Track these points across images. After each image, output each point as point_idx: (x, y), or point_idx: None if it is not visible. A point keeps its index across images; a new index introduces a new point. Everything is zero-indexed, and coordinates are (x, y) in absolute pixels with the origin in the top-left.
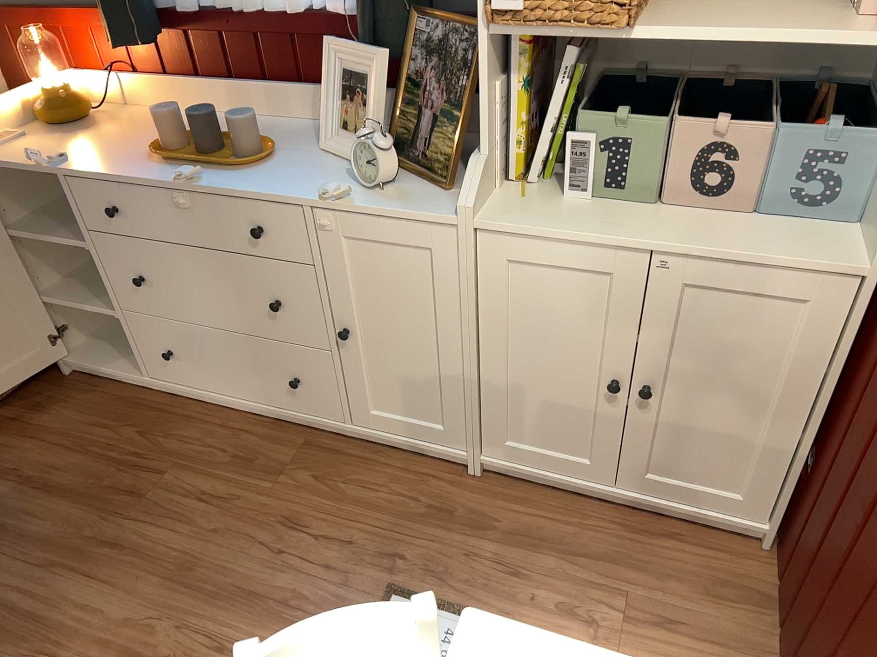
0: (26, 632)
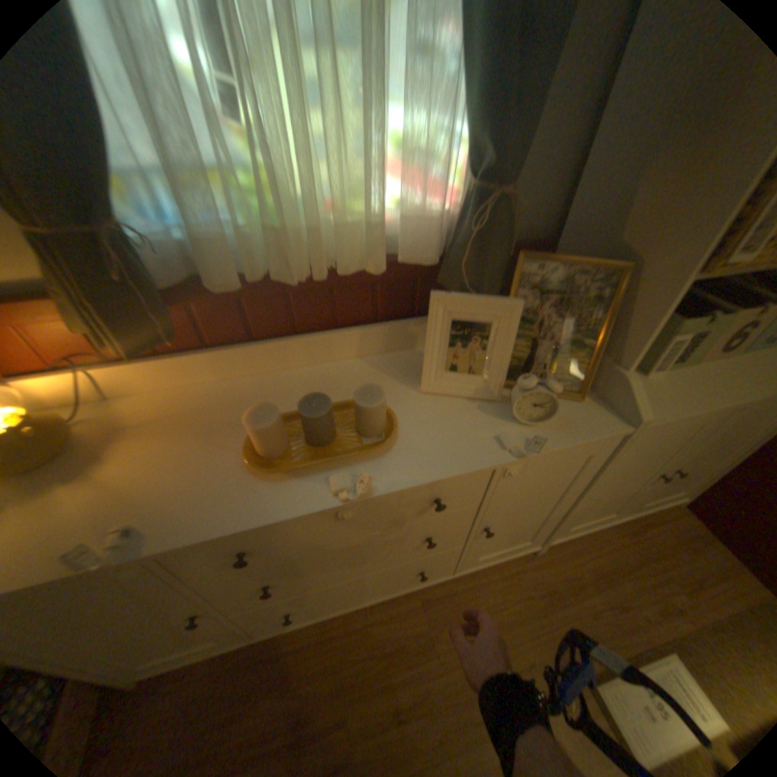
0: None
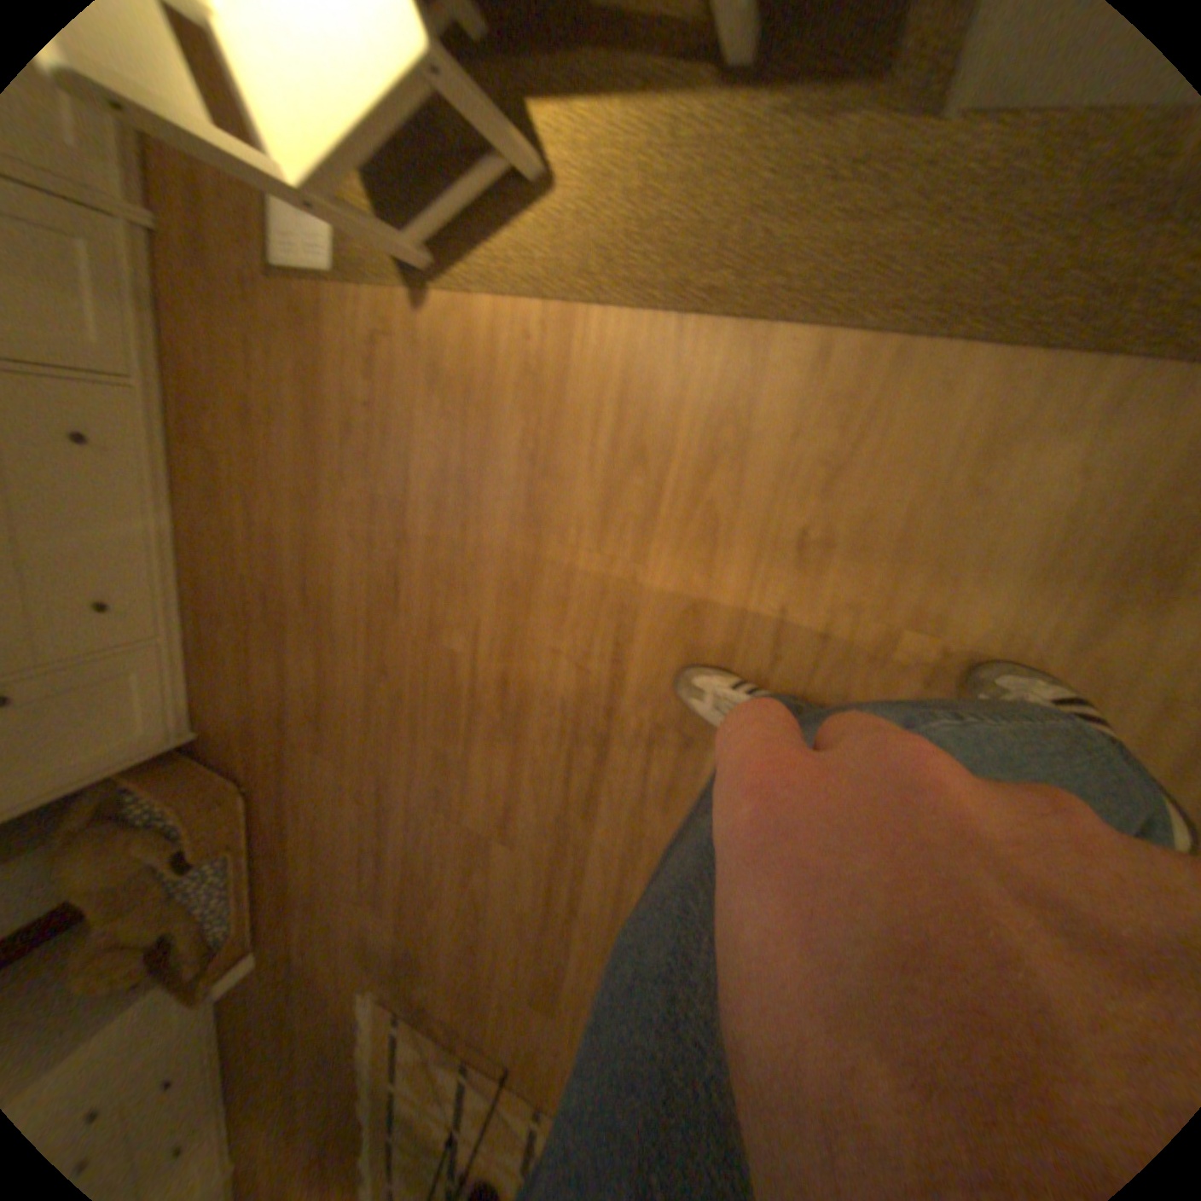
0: (375, 627)
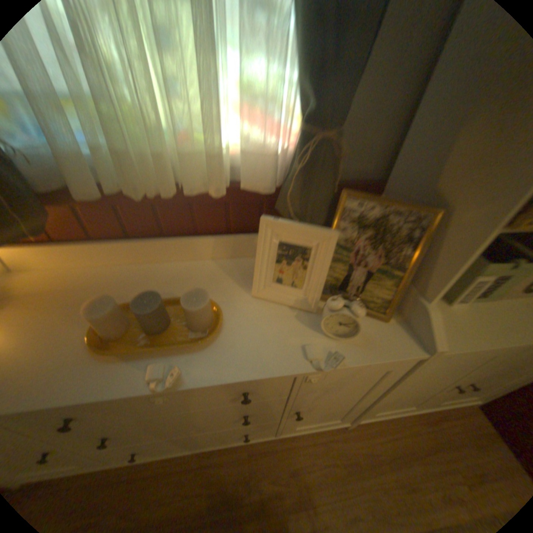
0: None
